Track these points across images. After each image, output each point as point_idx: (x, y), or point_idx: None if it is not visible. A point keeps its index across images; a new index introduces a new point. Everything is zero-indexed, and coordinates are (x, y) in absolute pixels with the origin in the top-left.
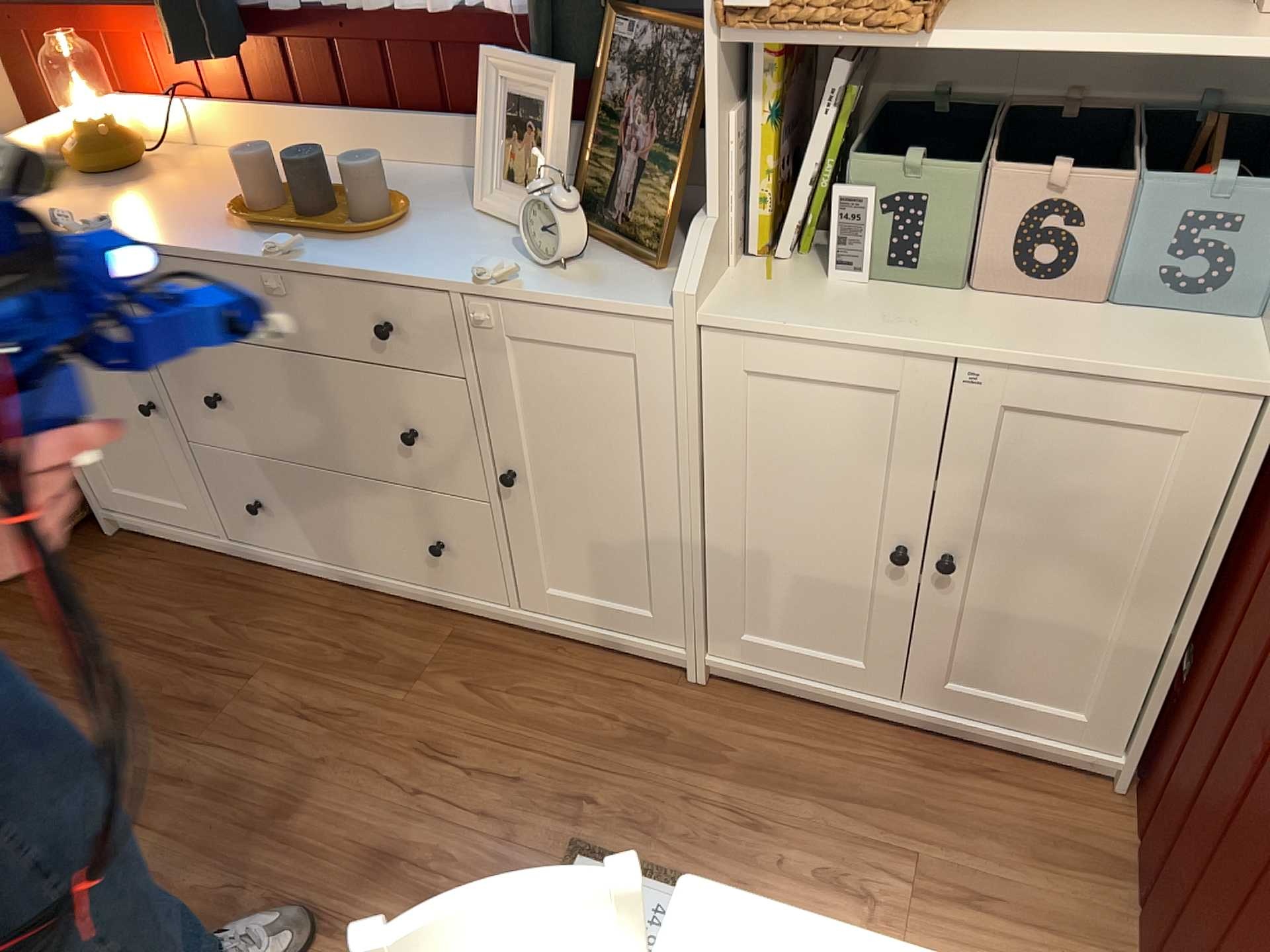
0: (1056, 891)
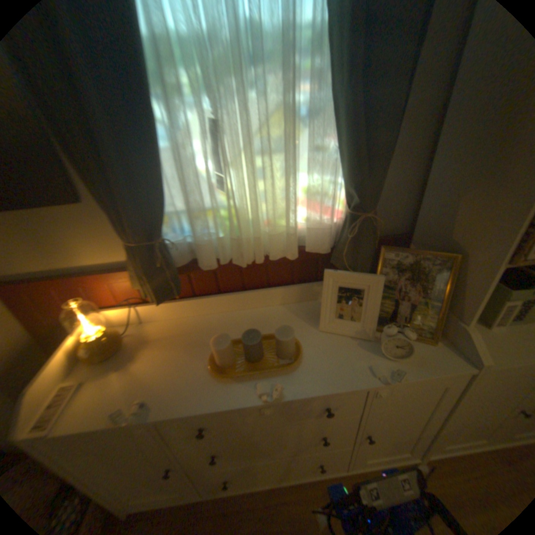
0: None
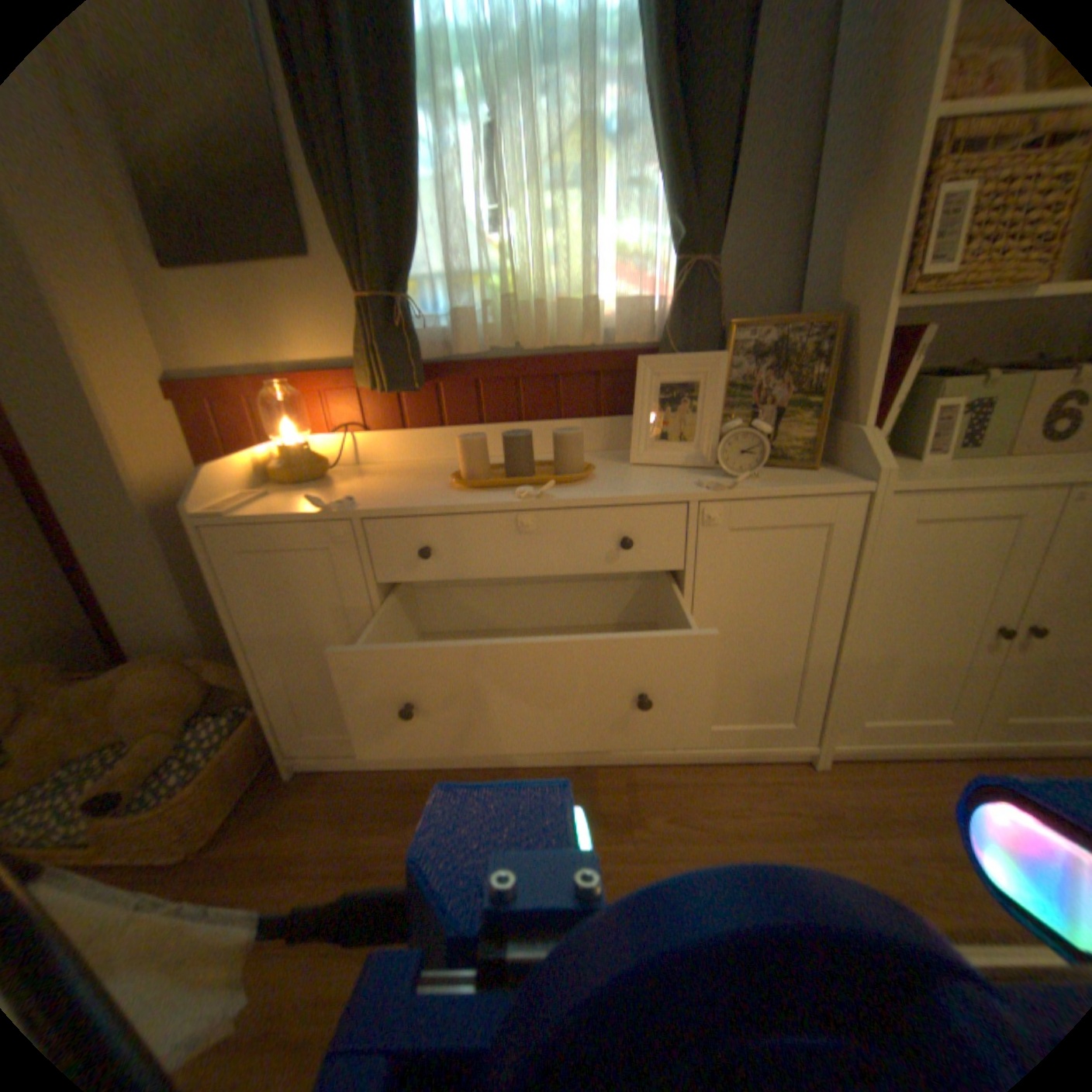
0: None
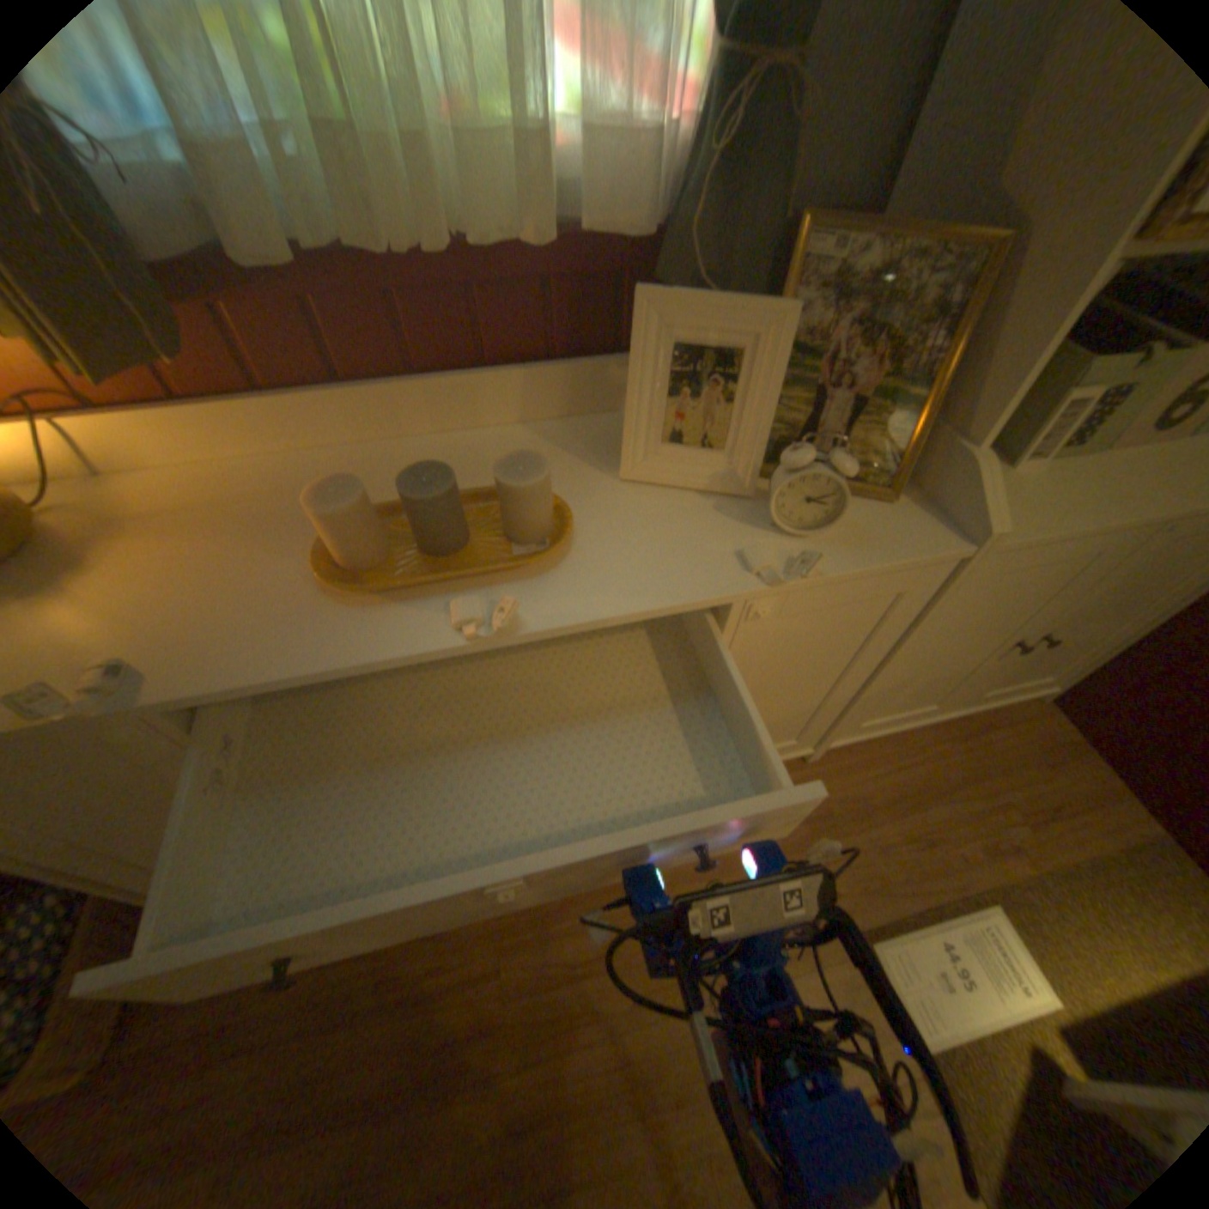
0: (1085, 786)
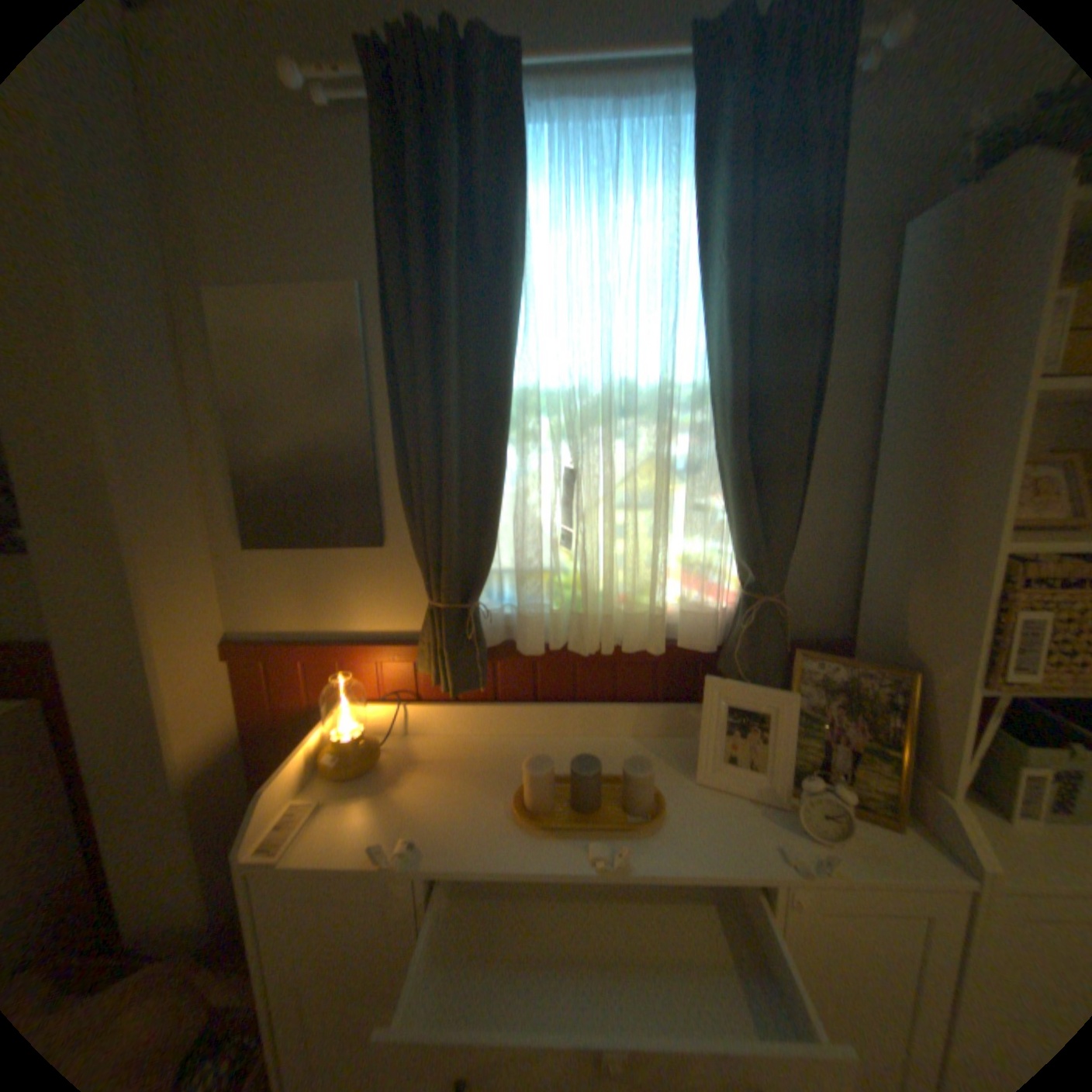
0: None
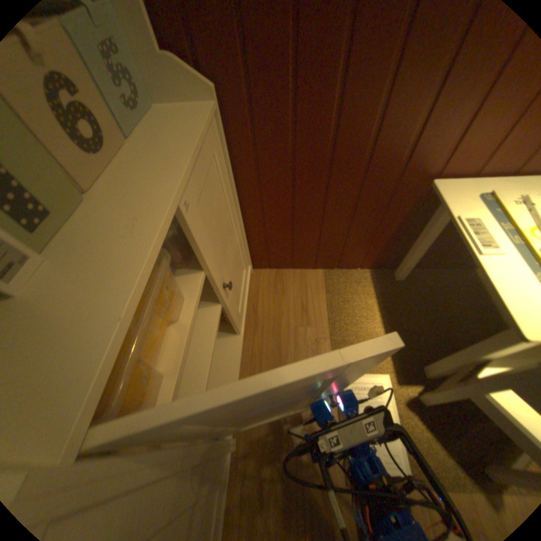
0: (294, 285)
